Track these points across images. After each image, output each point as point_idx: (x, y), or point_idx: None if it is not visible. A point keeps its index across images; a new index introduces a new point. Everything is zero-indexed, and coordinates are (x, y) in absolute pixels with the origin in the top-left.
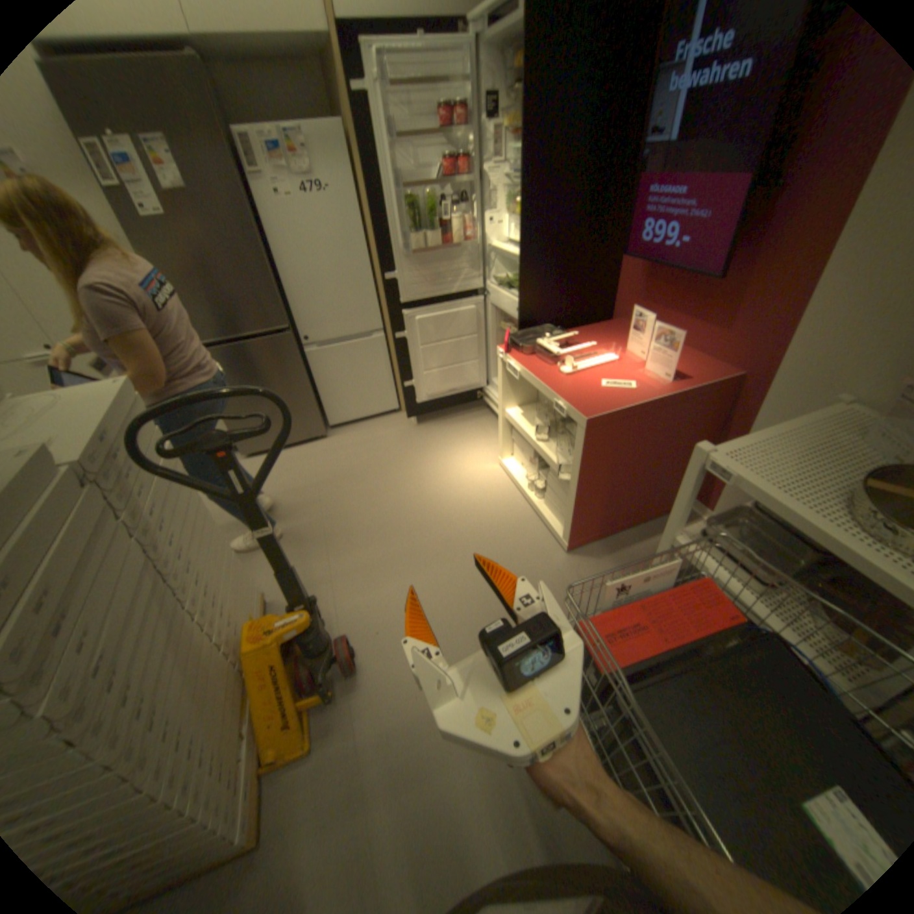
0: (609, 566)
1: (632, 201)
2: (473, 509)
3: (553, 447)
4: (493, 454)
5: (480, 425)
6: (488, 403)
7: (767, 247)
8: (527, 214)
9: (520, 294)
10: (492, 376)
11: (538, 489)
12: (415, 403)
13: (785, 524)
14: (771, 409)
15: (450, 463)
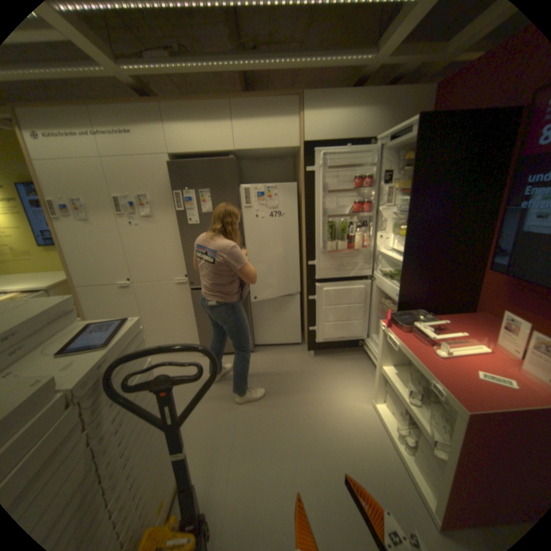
0: None
1: (494, 233)
2: (349, 445)
3: (427, 415)
4: (368, 395)
5: (359, 366)
6: (367, 351)
7: None
8: (410, 237)
9: (400, 286)
10: (372, 332)
11: (410, 448)
12: (314, 341)
13: None
14: None
15: (334, 394)
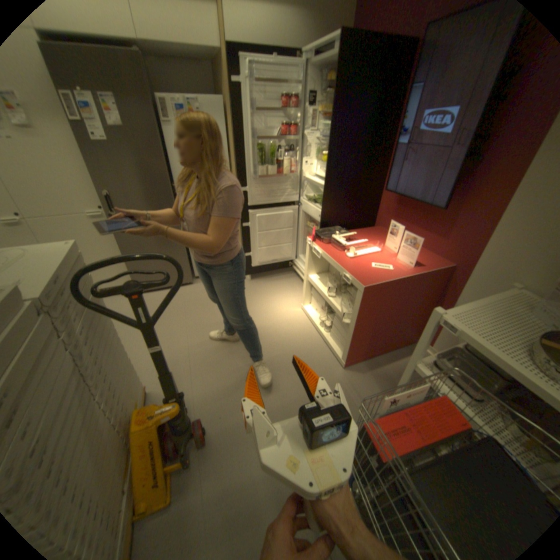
0: (370, 379)
1: (391, 160)
2: (285, 336)
3: (339, 301)
4: (297, 301)
5: (290, 282)
6: (295, 269)
7: (472, 194)
8: (330, 161)
9: (322, 207)
10: (299, 253)
11: (327, 326)
12: (250, 266)
13: (485, 361)
14: (471, 288)
15: (271, 305)
